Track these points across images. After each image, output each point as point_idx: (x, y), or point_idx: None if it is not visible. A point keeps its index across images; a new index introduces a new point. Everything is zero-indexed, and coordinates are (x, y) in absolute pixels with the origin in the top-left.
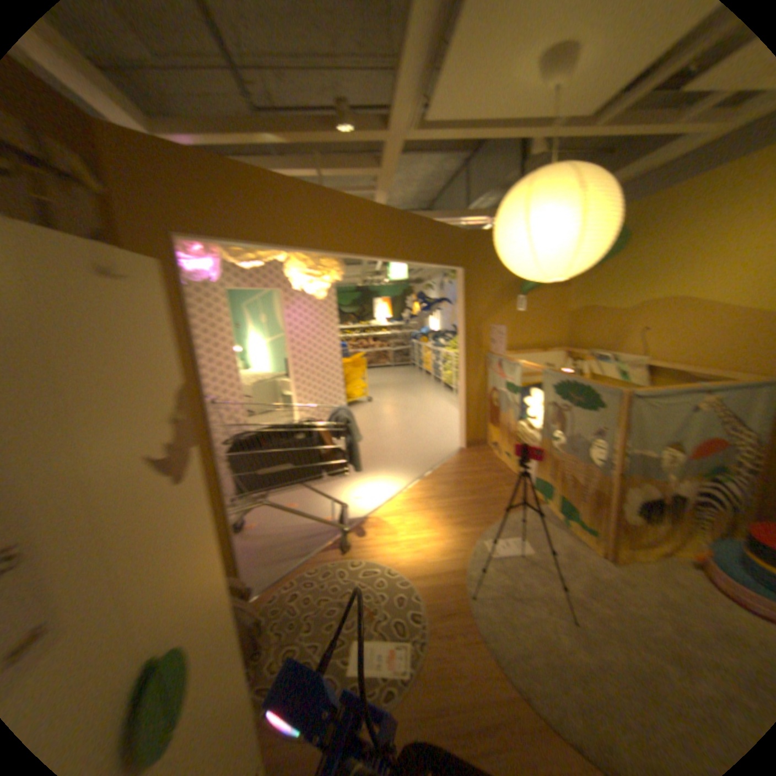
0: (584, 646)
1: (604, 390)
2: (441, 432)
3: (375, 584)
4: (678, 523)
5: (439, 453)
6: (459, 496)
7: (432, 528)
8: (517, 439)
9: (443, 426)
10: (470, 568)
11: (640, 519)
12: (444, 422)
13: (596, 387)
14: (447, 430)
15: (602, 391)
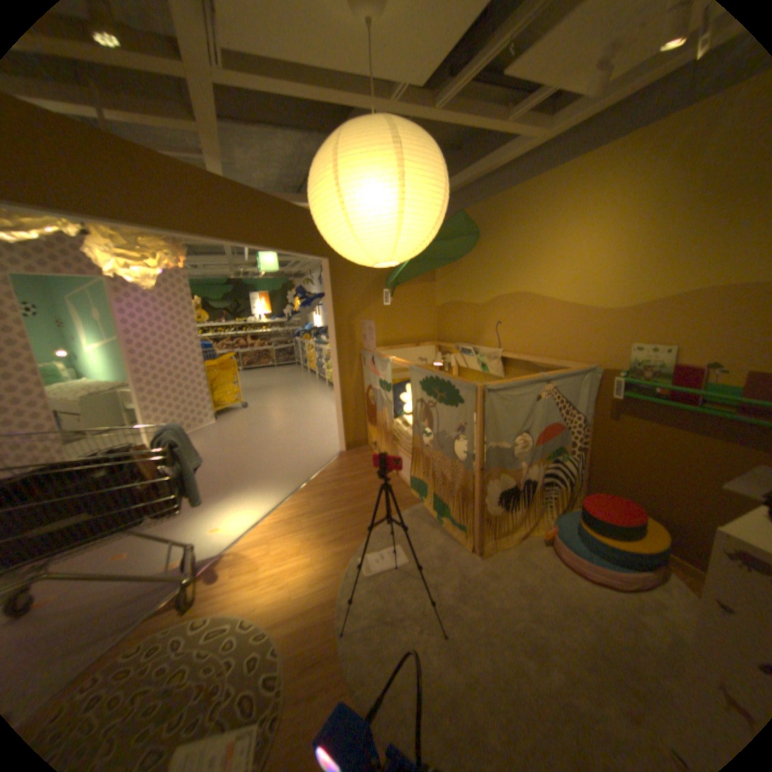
0: (452, 662)
1: (461, 385)
2: (322, 435)
3: (221, 646)
4: (530, 506)
5: (317, 460)
6: (335, 507)
7: (301, 552)
8: (392, 437)
9: (324, 428)
10: (340, 595)
11: (499, 509)
12: (325, 424)
13: (454, 382)
14: (329, 432)
15: (459, 387)
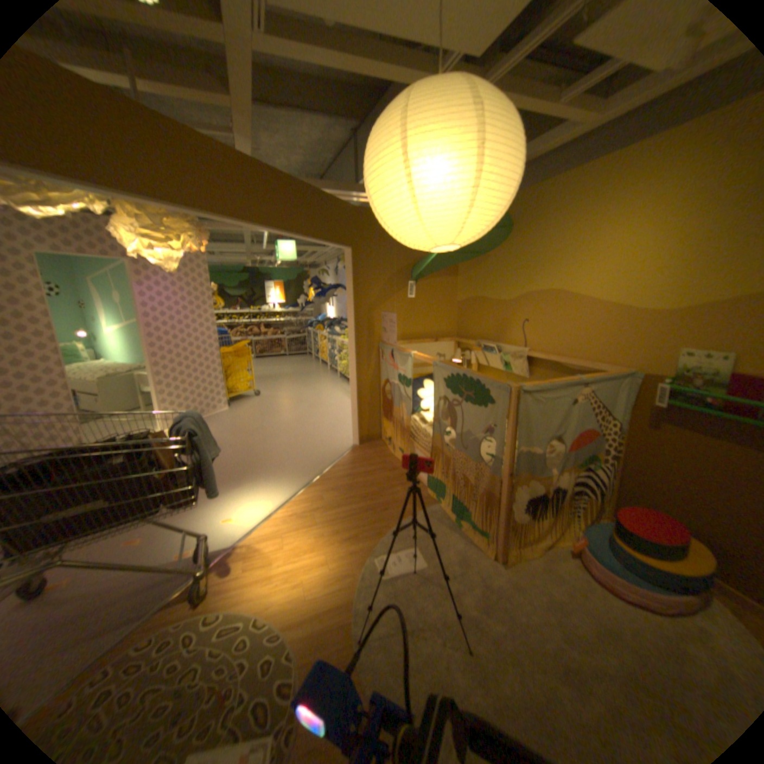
0: (478, 682)
1: (492, 384)
2: (334, 427)
3: (233, 645)
4: (558, 515)
5: (329, 452)
6: (348, 503)
7: (315, 549)
8: (409, 434)
9: (335, 420)
10: (356, 598)
11: (526, 517)
12: (337, 416)
13: (485, 381)
14: (340, 425)
15: (490, 386)
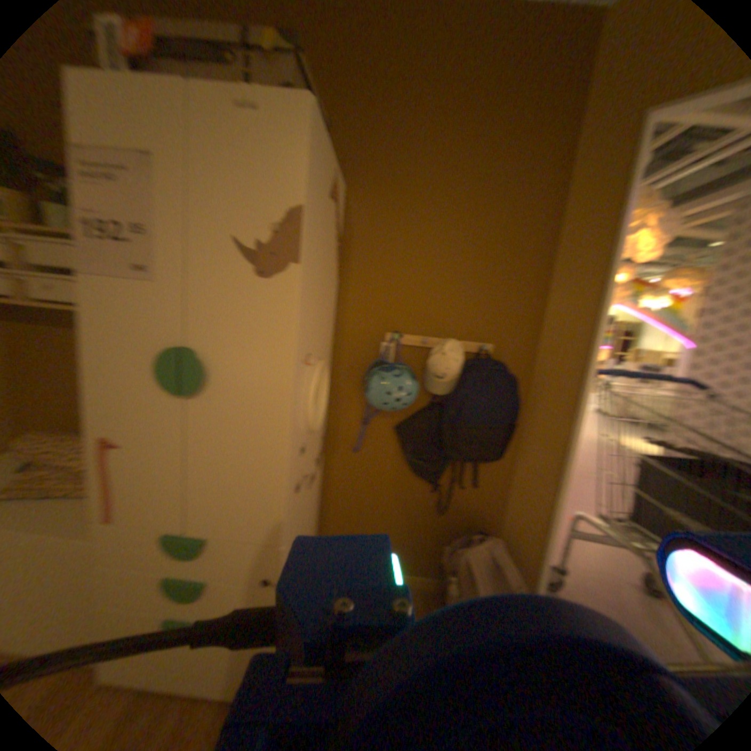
0: None
1: None
2: None
3: None
4: None
5: None
6: None
7: None
8: None
9: None
10: None
11: None
12: None
13: None
14: None
15: None
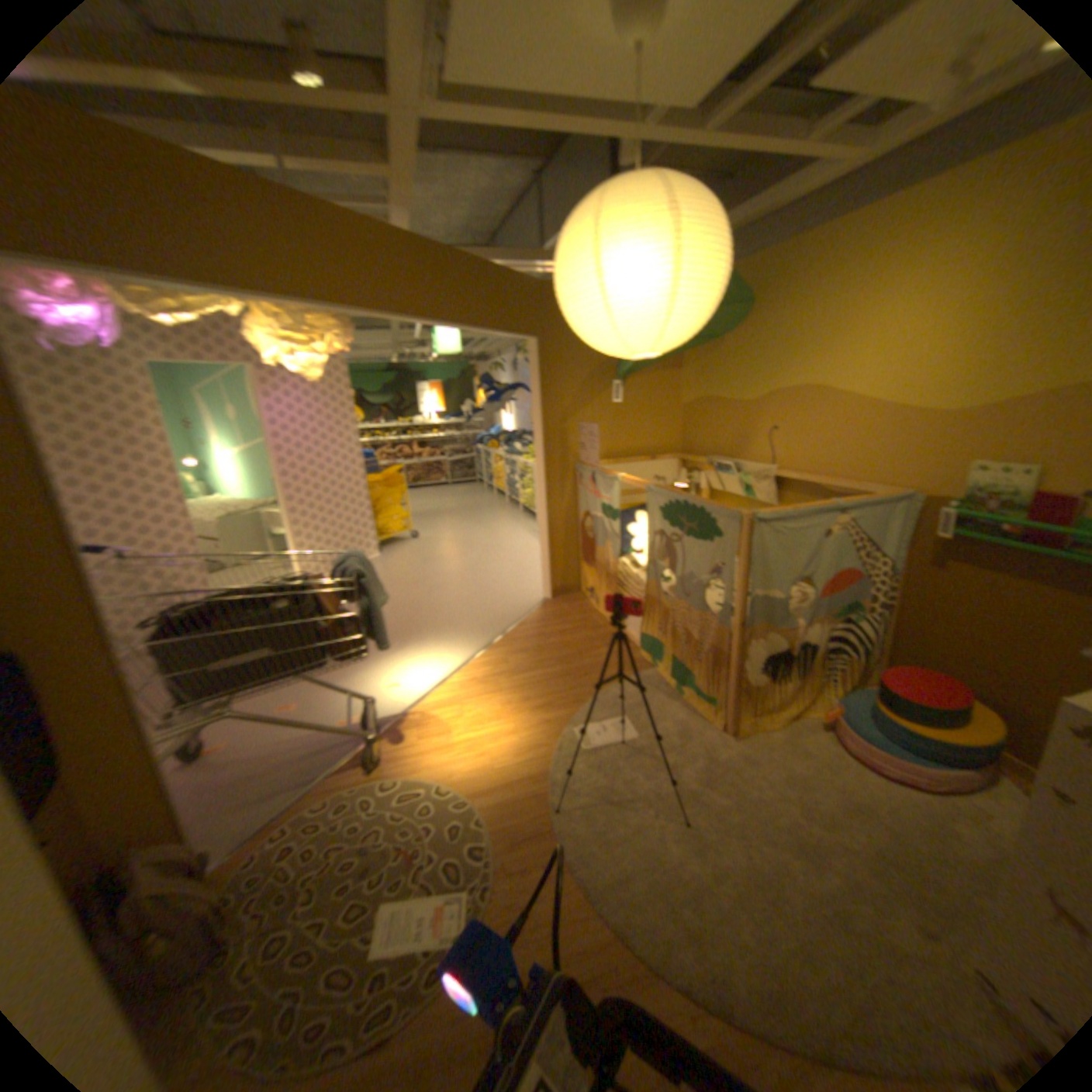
0: (696, 854)
1: (720, 513)
2: (518, 578)
3: (416, 812)
4: (806, 678)
5: (514, 609)
6: (541, 668)
7: (502, 718)
8: (617, 582)
9: (520, 569)
10: (553, 769)
11: (763, 678)
12: (522, 564)
13: (711, 509)
14: (527, 575)
15: (718, 515)
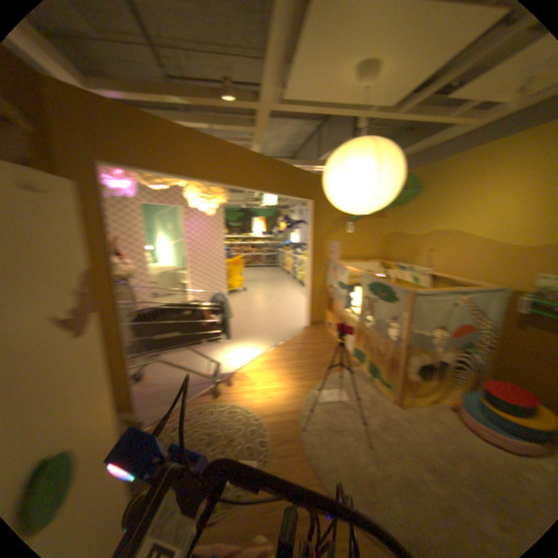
0: (375, 463)
1: (398, 289)
2: (294, 314)
3: (236, 420)
4: (442, 380)
5: (291, 329)
6: (302, 359)
7: (281, 381)
8: (344, 321)
9: (295, 310)
10: (304, 409)
11: (418, 377)
12: (296, 308)
13: (394, 287)
14: (298, 313)
15: (397, 290)
